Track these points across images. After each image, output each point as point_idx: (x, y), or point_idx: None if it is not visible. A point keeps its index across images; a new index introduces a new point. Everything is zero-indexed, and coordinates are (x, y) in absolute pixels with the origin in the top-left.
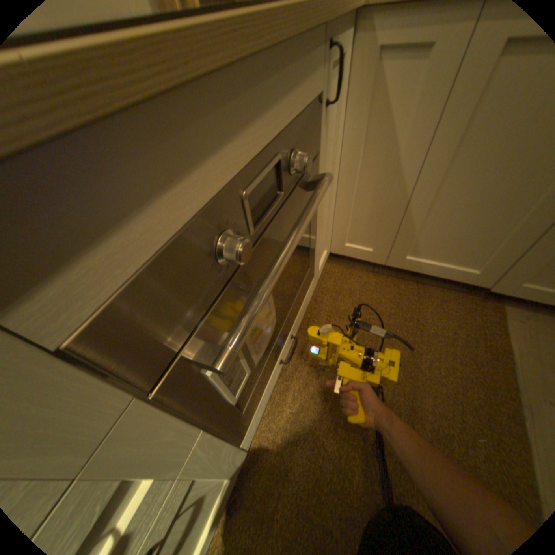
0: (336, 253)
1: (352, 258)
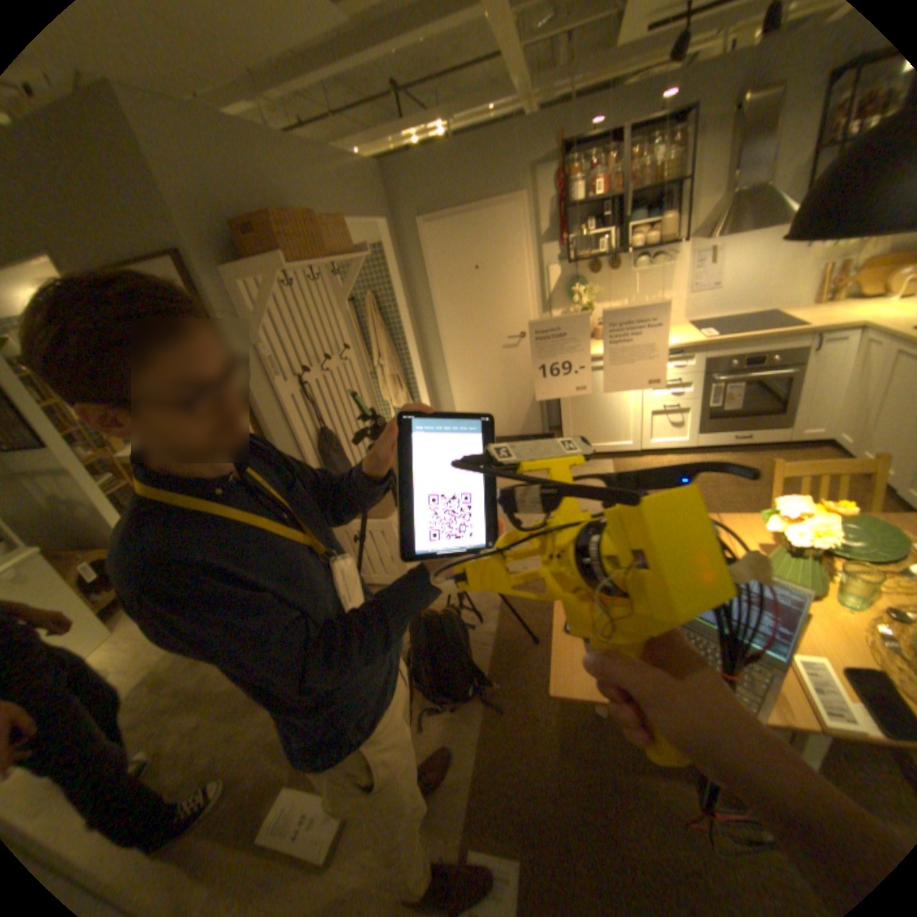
0: (839, 442)
1: (846, 448)
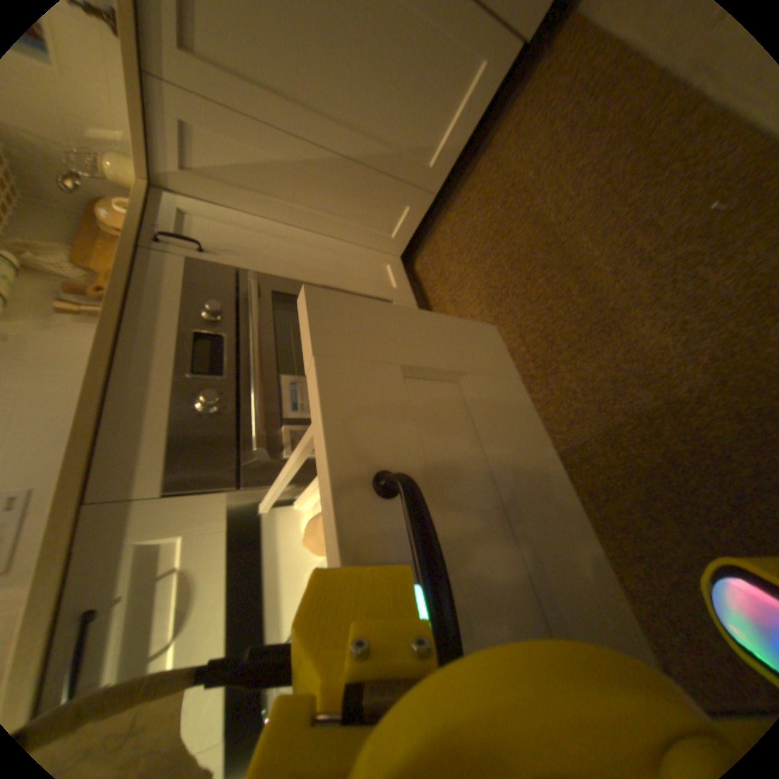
0: (408, 244)
1: (421, 226)
